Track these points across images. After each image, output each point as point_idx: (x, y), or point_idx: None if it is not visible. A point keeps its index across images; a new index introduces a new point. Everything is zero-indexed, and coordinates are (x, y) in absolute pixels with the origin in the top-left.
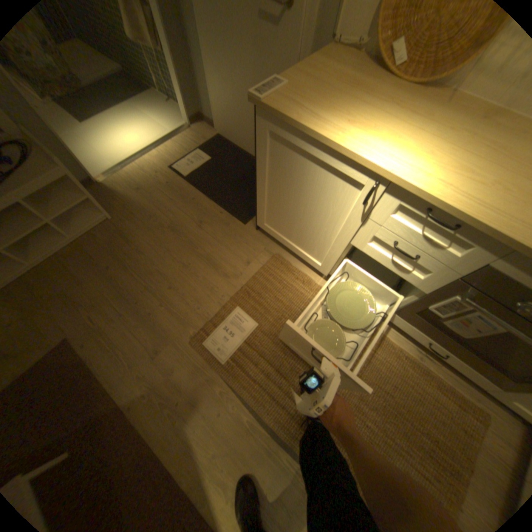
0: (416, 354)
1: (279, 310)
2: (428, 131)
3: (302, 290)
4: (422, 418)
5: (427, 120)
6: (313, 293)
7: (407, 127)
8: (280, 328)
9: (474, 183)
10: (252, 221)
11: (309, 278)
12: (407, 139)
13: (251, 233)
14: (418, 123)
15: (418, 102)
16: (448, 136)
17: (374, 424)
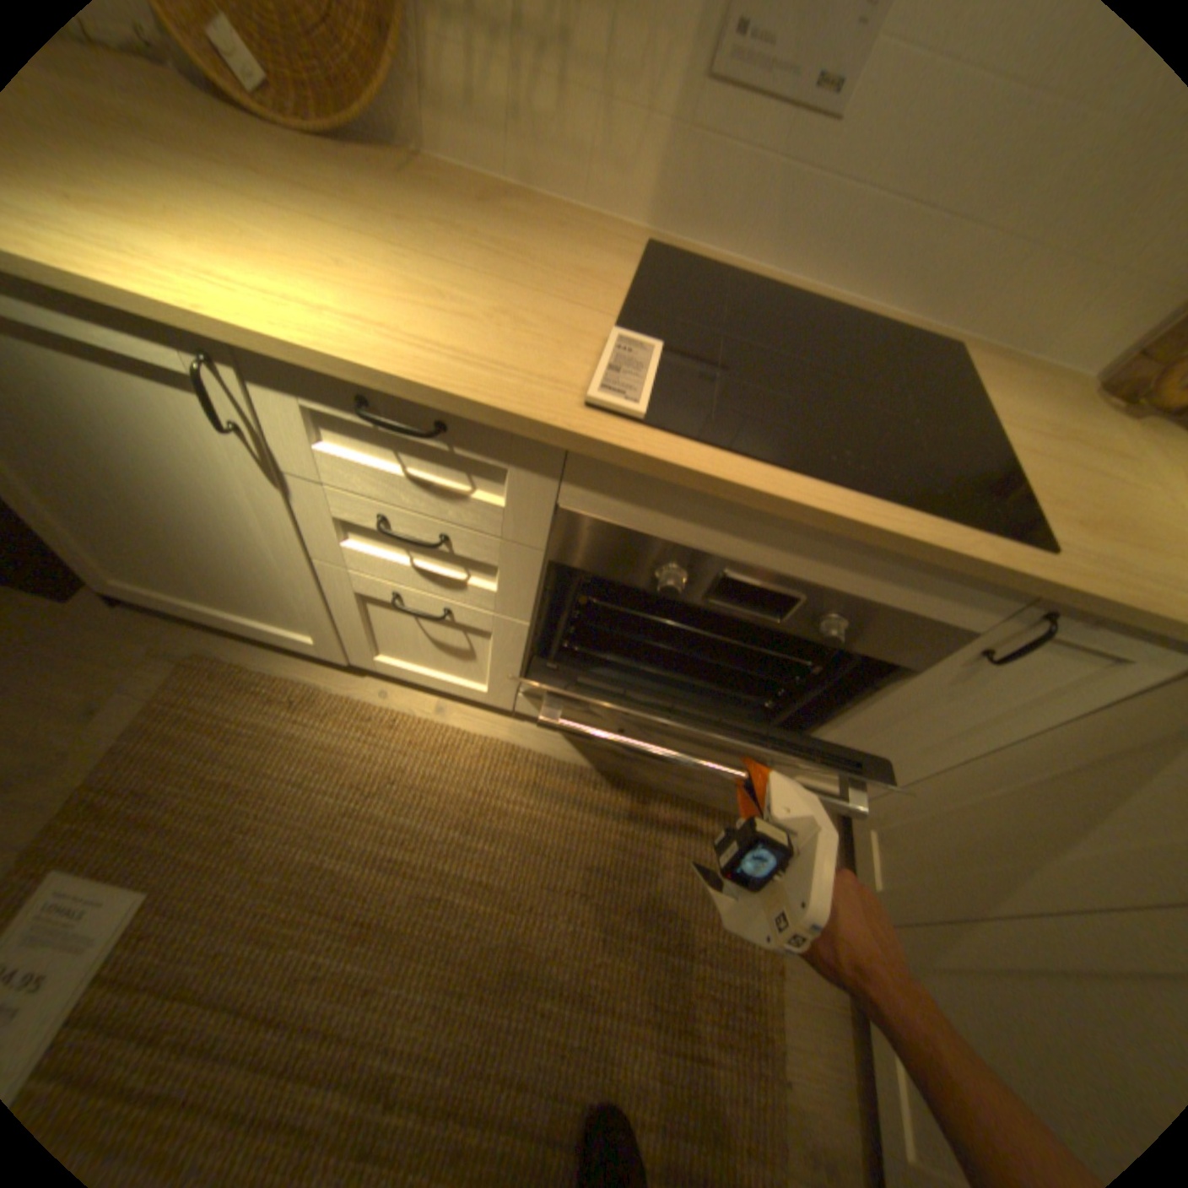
0: (614, 765)
1: (220, 816)
2: (327, 221)
3: (290, 727)
4: (659, 910)
5: (331, 200)
6: (324, 723)
7: (268, 212)
8: (231, 870)
9: (439, 316)
10: (89, 584)
11: (308, 688)
12: (259, 236)
13: (92, 620)
14: (301, 206)
15: (312, 168)
16: (382, 230)
17: (557, 995)
